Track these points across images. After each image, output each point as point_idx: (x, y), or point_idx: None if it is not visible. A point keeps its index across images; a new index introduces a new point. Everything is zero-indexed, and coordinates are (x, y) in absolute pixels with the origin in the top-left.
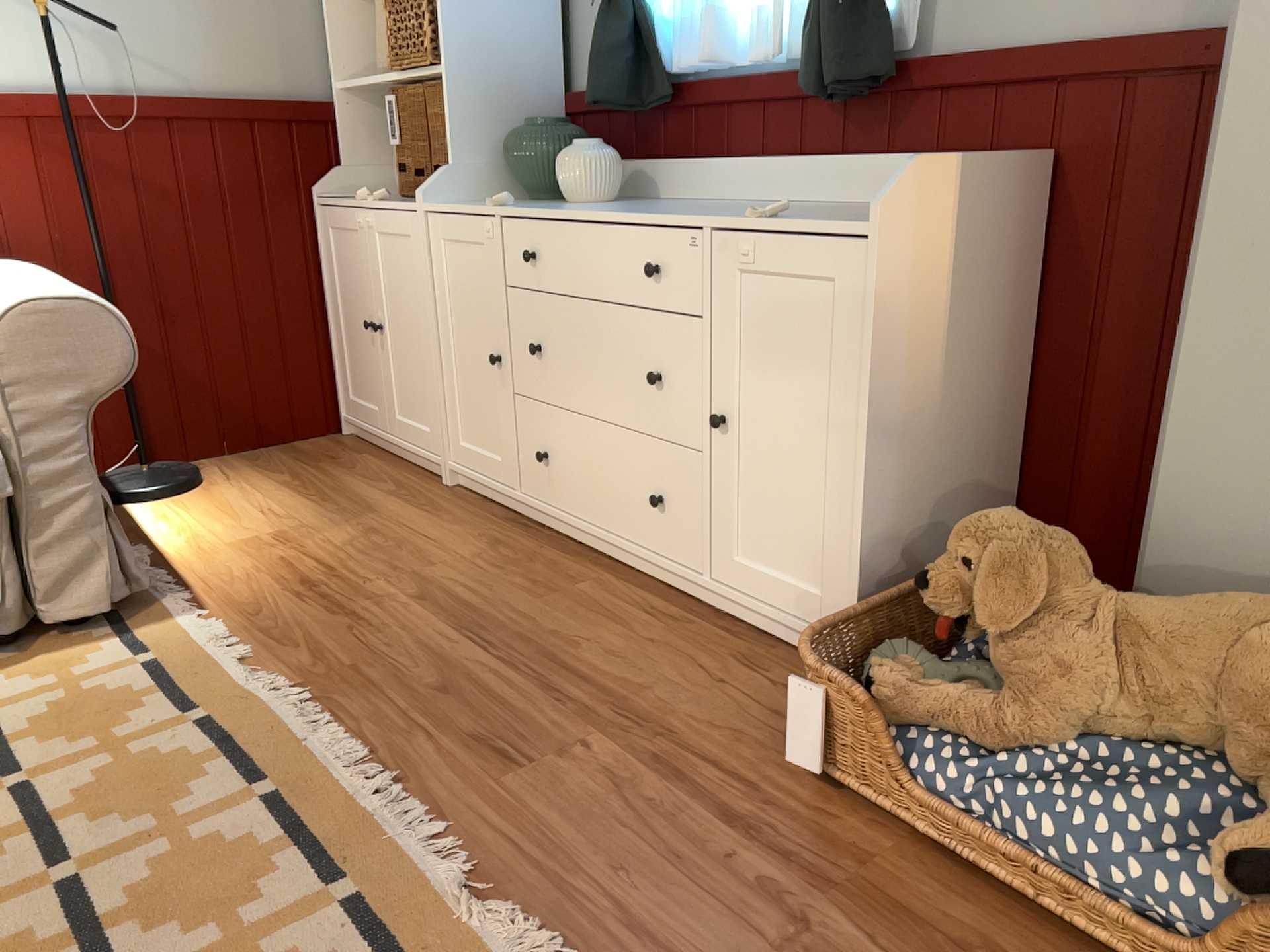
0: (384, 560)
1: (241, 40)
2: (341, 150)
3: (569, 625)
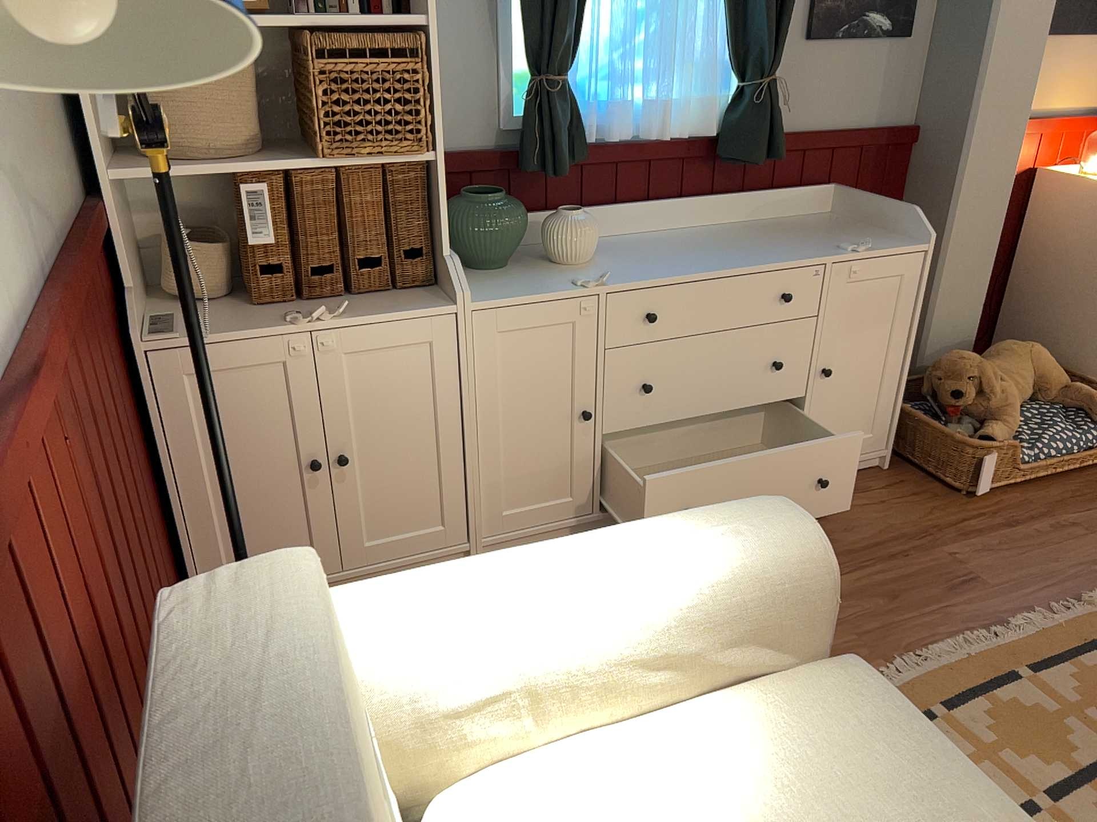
0: None
1: (44, 125)
2: (118, 262)
3: None
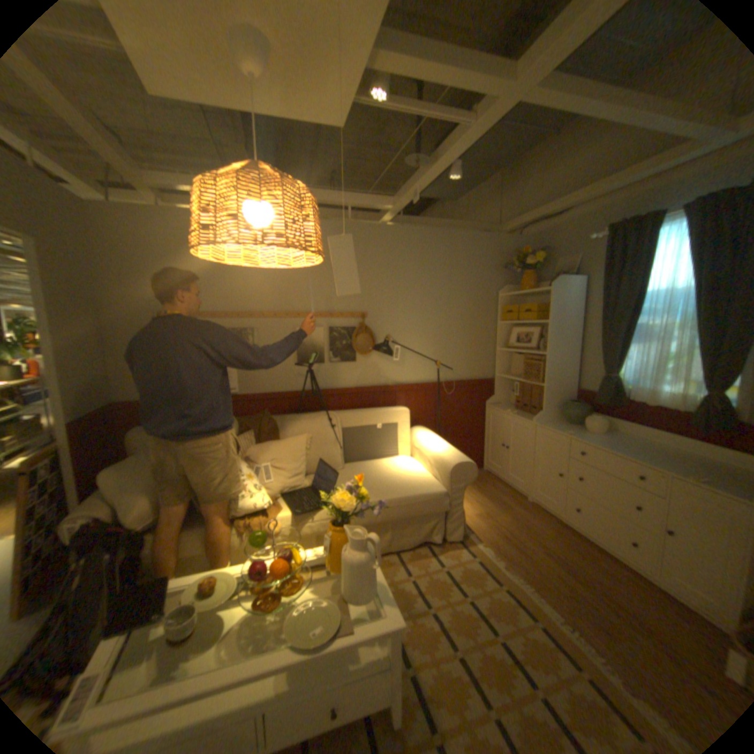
0: (526, 534)
1: (474, 363)
2: (495, 390)
3: (606, 582)
